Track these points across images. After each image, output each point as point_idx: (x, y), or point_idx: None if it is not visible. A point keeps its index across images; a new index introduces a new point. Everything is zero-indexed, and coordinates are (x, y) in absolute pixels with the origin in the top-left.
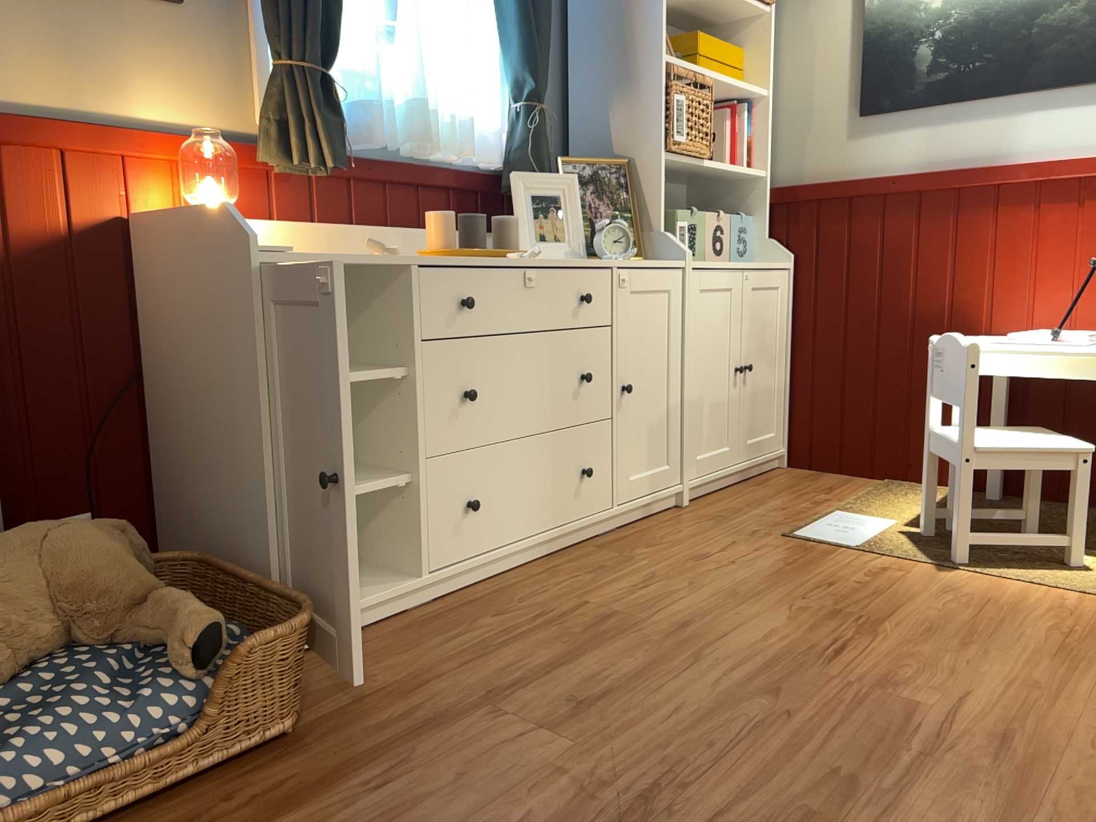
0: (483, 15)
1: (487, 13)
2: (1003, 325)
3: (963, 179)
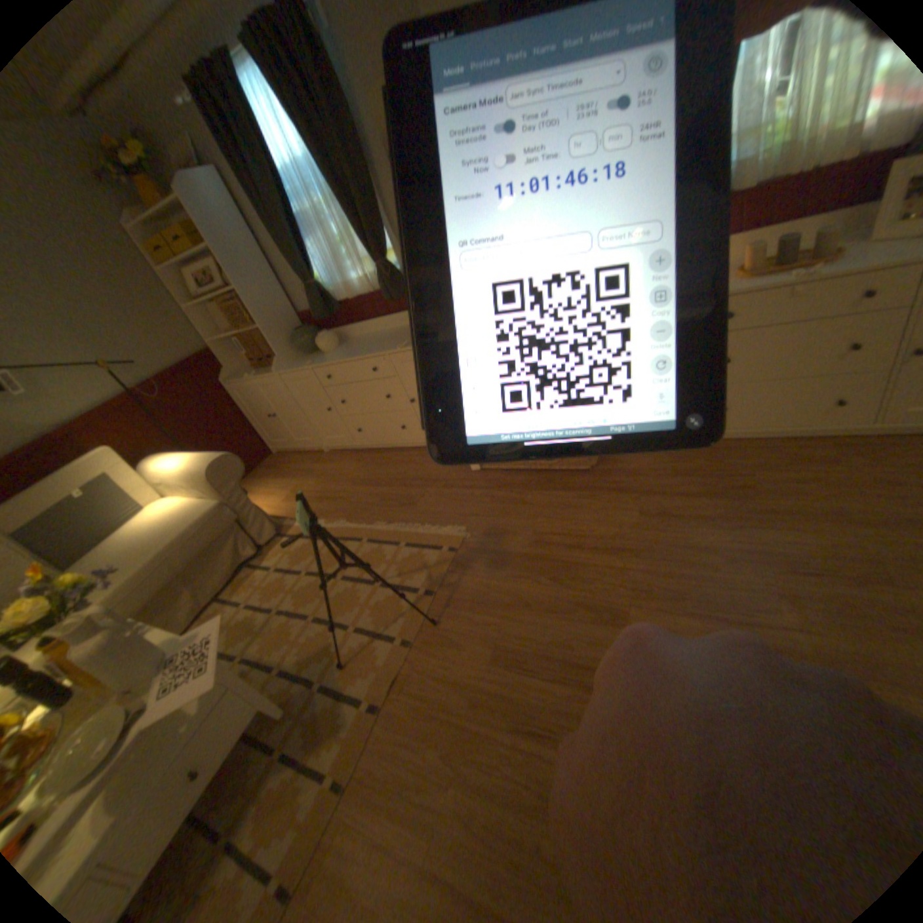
0: None
1: None
2: None
3: None
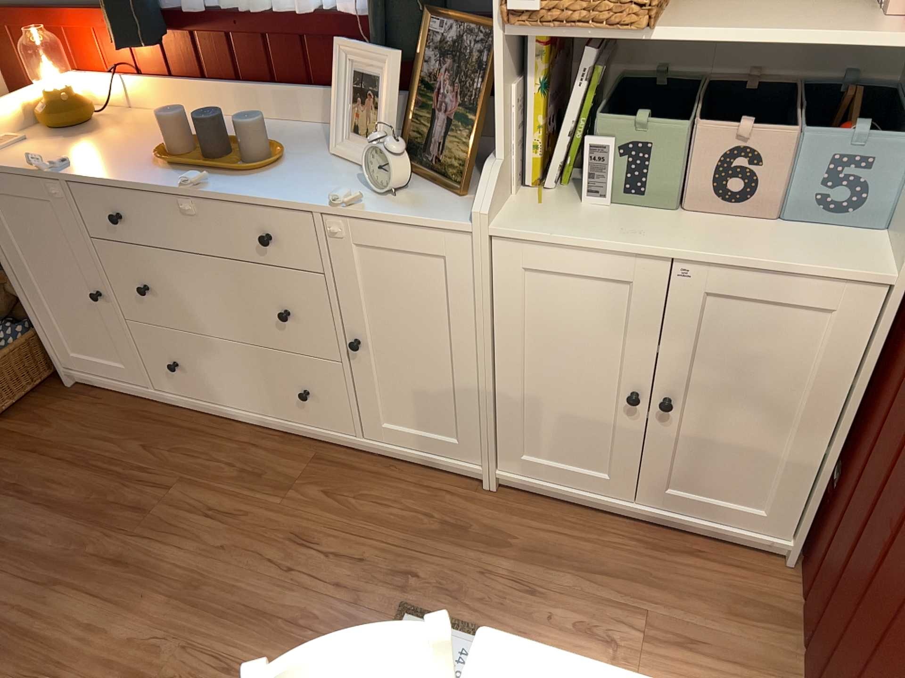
0: None
1: None
2: None
3: None
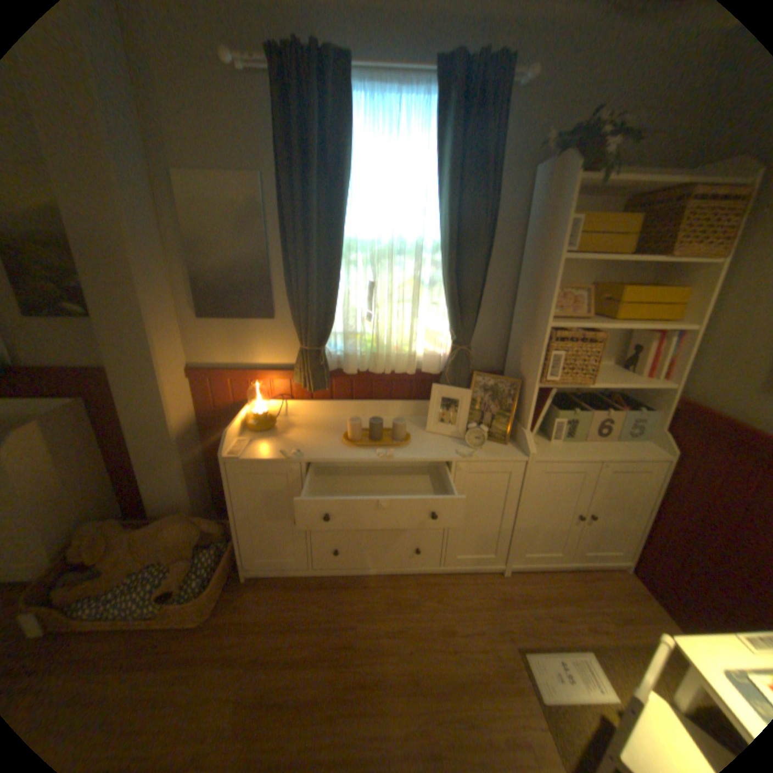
0: (439, 292)
1: (439, 292)
2: None
3: None
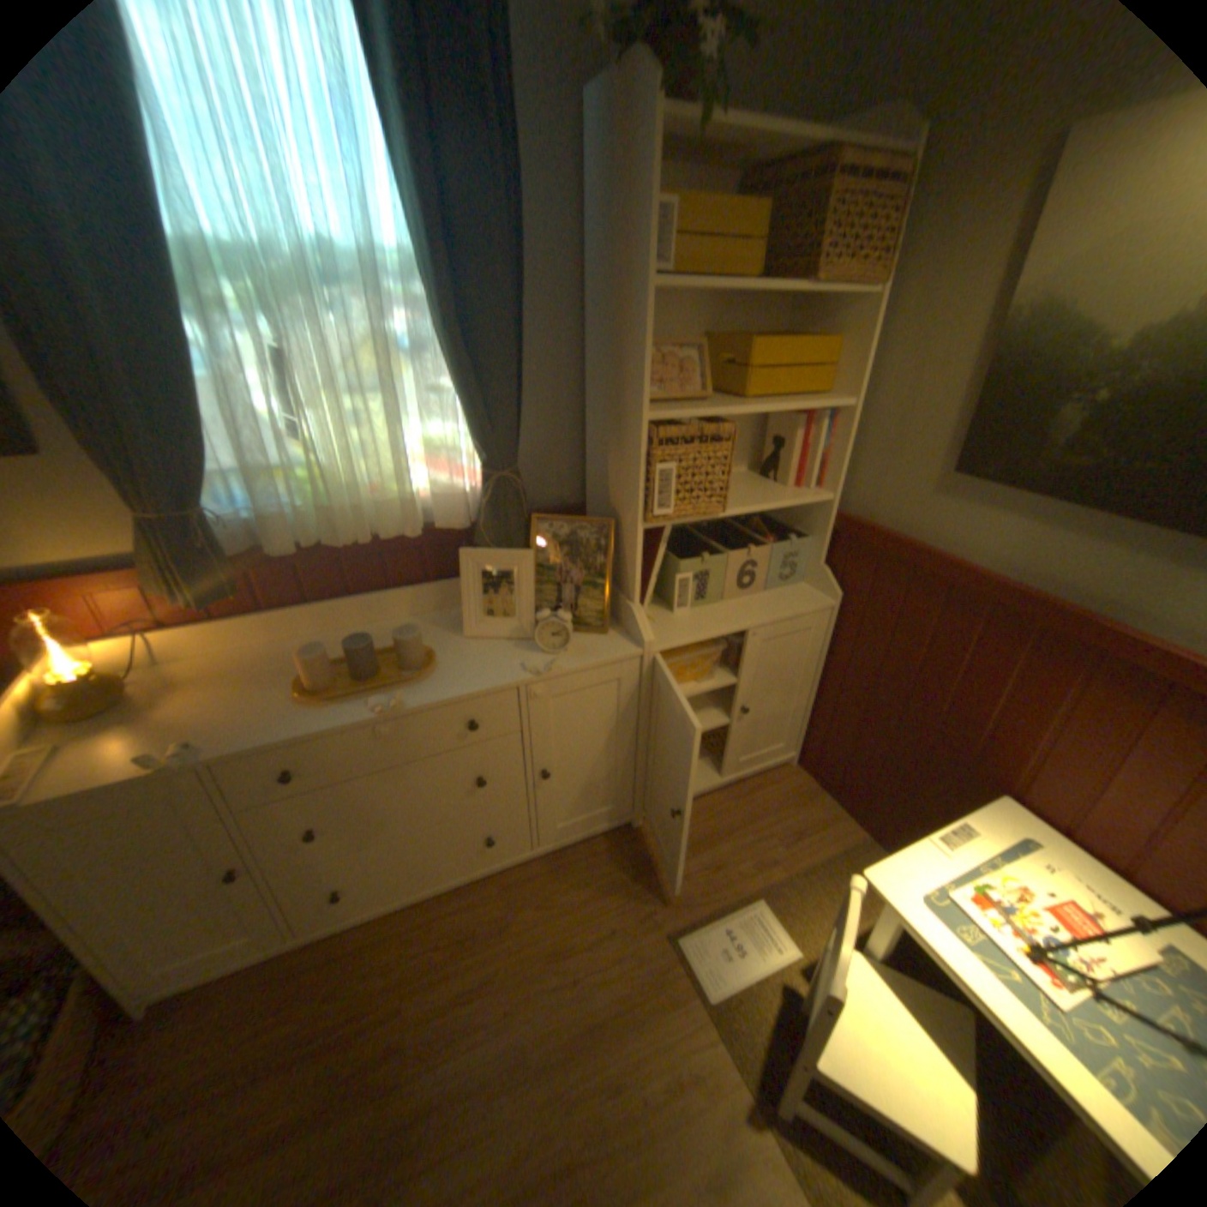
0: (437, 366)
1: (436, 366)
2: (1045, 804)
3: (1061, 618)
